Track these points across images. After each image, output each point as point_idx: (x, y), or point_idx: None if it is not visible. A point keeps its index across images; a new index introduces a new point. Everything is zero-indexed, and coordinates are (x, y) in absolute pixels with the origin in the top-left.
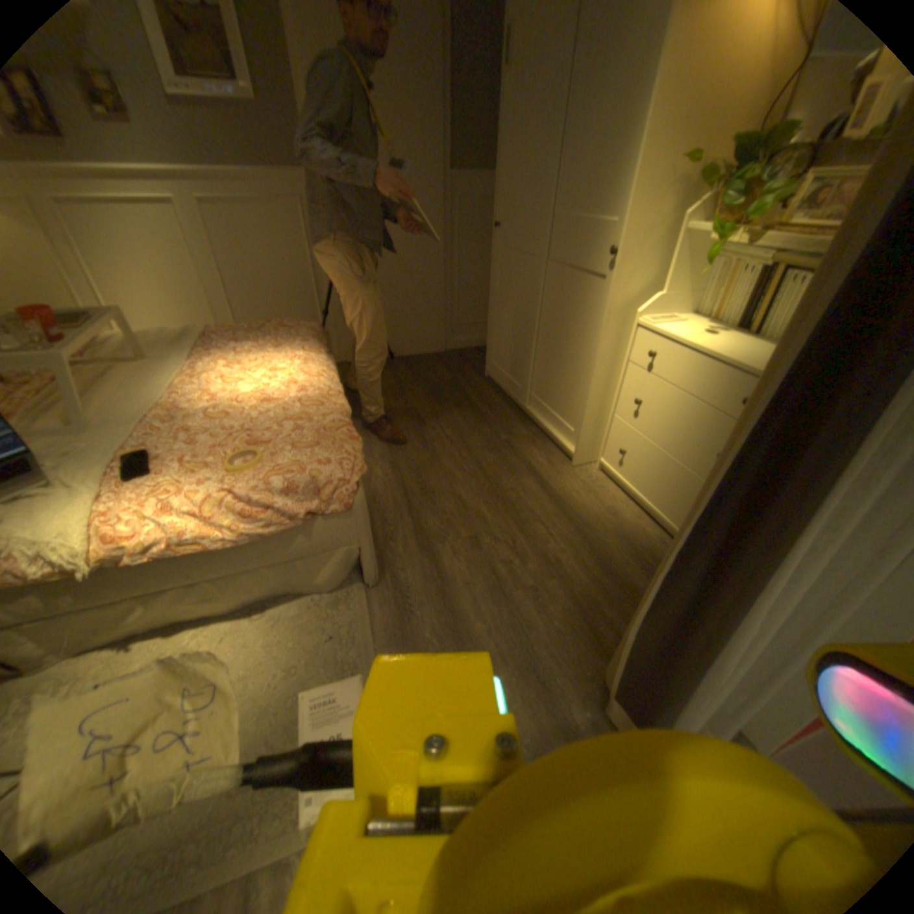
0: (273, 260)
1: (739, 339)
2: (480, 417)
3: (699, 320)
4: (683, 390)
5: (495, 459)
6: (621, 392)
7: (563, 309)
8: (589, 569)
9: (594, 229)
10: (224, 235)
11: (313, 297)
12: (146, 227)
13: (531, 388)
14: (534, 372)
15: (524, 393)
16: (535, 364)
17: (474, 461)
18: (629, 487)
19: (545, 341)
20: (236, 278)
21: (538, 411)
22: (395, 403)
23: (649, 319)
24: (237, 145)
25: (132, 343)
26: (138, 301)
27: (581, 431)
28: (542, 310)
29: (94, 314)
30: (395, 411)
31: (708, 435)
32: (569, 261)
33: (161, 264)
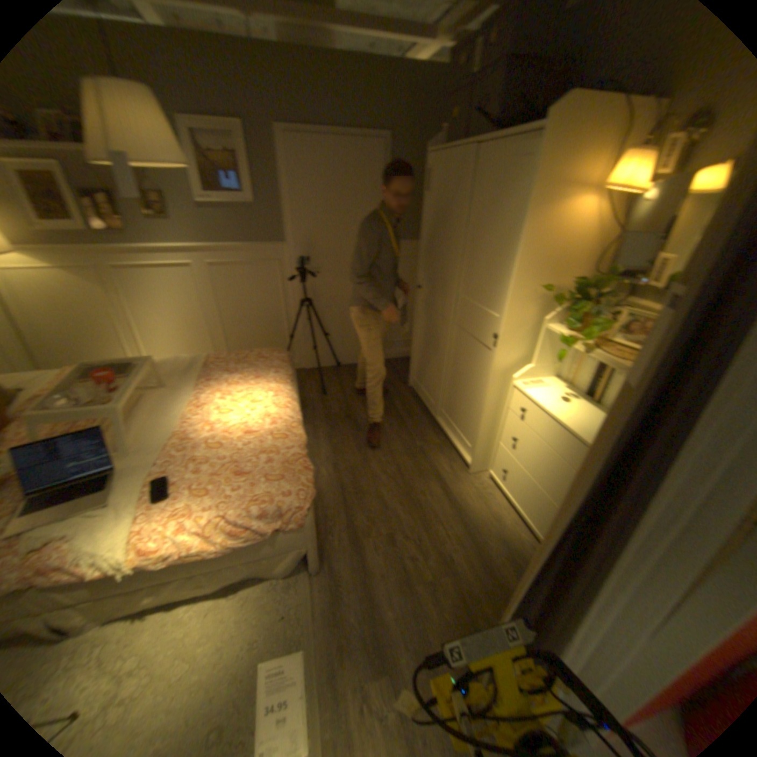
0: (259, 300)
1: (584, 410)
2: (403, 424)
3: (559, 386)
4: (545, 442)
5: (412, 465)
6: (504, 428)
7: (464, 359)
8: (475, 570)
9: (485, 316)
10: (226, 285)
11: (285, 324)
12: (174, 281)
13: (442, 406)
14: (444, 396)
15: (437, 409)
16: (445, 390)
17: (396, 465)
18: (510, 498)
19: (452, 376)
20: (232, 313)
21: (447, 424)
22: (340, 409)
23: (522, 385)
24: (241, 229)
25: (159, 377)
26: (162, 328)
27: (476, 450)
28: (450, 355)
29: (138, 363)
30: (340, 416)
31: (562, 479)
32: (468, 330)
33: (181, 305)
